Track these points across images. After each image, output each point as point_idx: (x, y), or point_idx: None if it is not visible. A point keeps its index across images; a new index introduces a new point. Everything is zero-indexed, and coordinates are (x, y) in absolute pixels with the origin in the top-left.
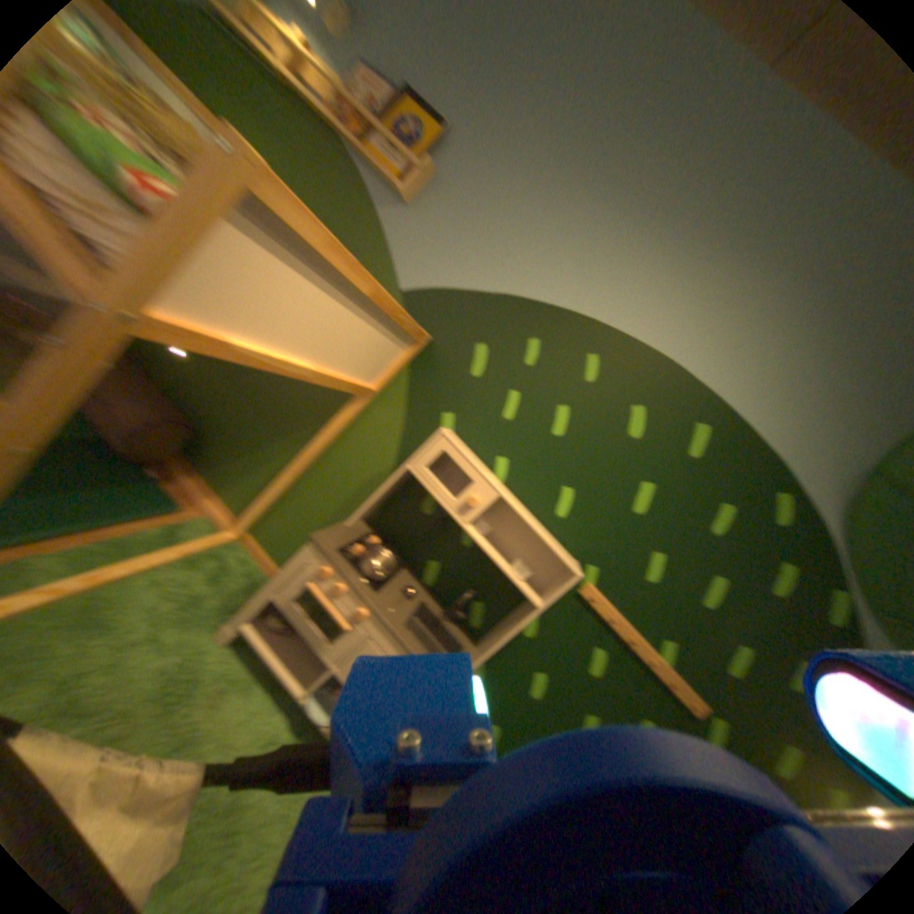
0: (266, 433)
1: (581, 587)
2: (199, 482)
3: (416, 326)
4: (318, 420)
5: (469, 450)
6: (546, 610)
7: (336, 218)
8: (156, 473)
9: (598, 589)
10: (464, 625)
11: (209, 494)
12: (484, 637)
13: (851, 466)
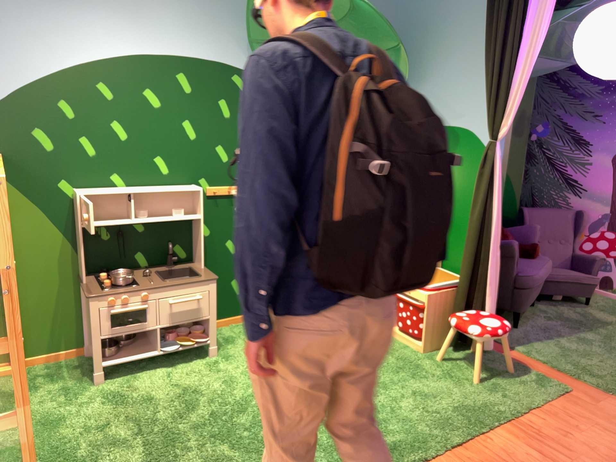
0: None
1: (207, 194)
2: None
3: None
4: None
5: (99, 190)
6: (204, 218)
7: None
8: None
9: (213, 187)
10: (181, 262)
11: None
12: (194, 256)
13: (245, 48)
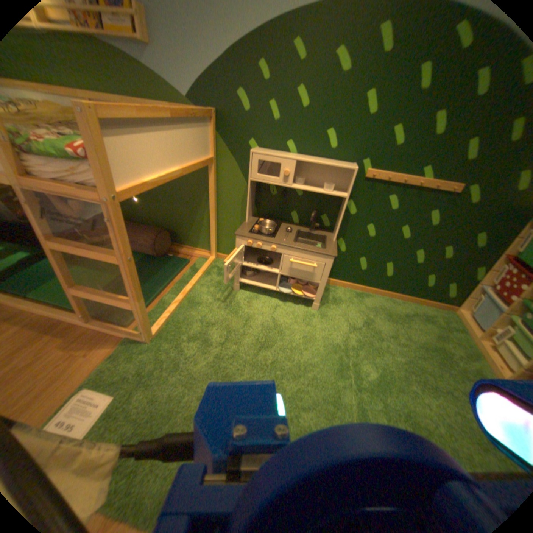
0: (189, 211)
1: (364, 173)
2: (184, 247)
3: (202, 107)
4: (202, 189)
5: (269, 149)
6: (354, 196)
7: (127, 83)
8: (168, 254)
9: (373, 168)
10: (321, 228)
11: (191, 249)
12: (333, 226)
13: None
